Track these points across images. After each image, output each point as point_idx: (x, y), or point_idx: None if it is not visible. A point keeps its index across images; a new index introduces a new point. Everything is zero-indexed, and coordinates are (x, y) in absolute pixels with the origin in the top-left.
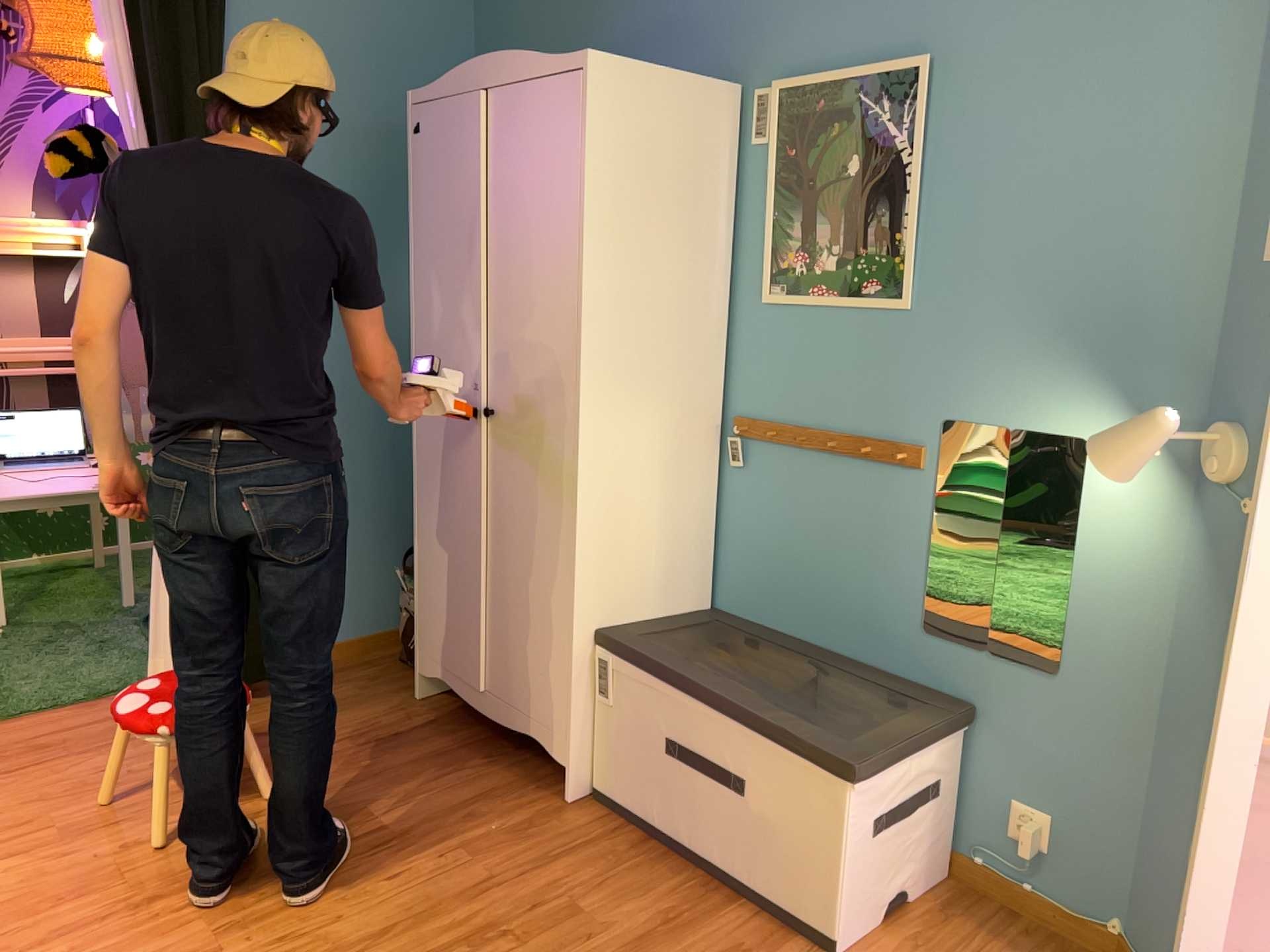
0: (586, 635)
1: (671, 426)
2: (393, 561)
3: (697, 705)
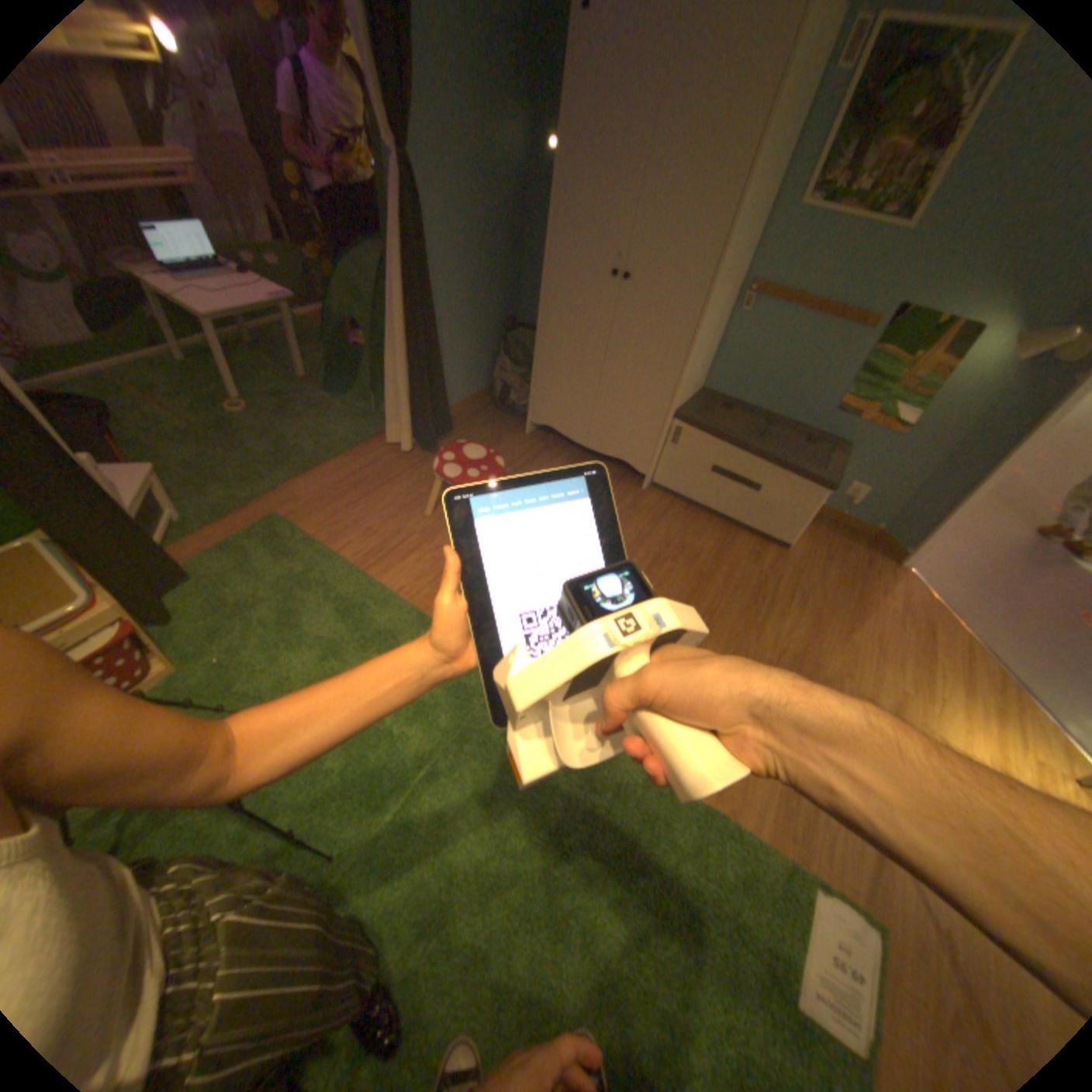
0: (674, 415)
1: (730, 290)
2: (485, 350)
3: (744, 453)
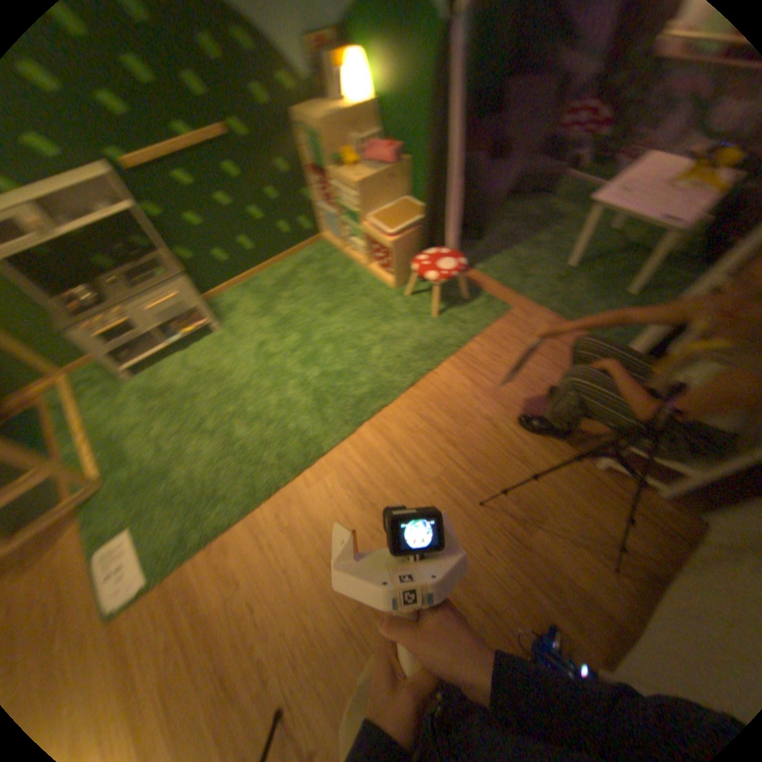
0: None
1: None
2: None
3: None
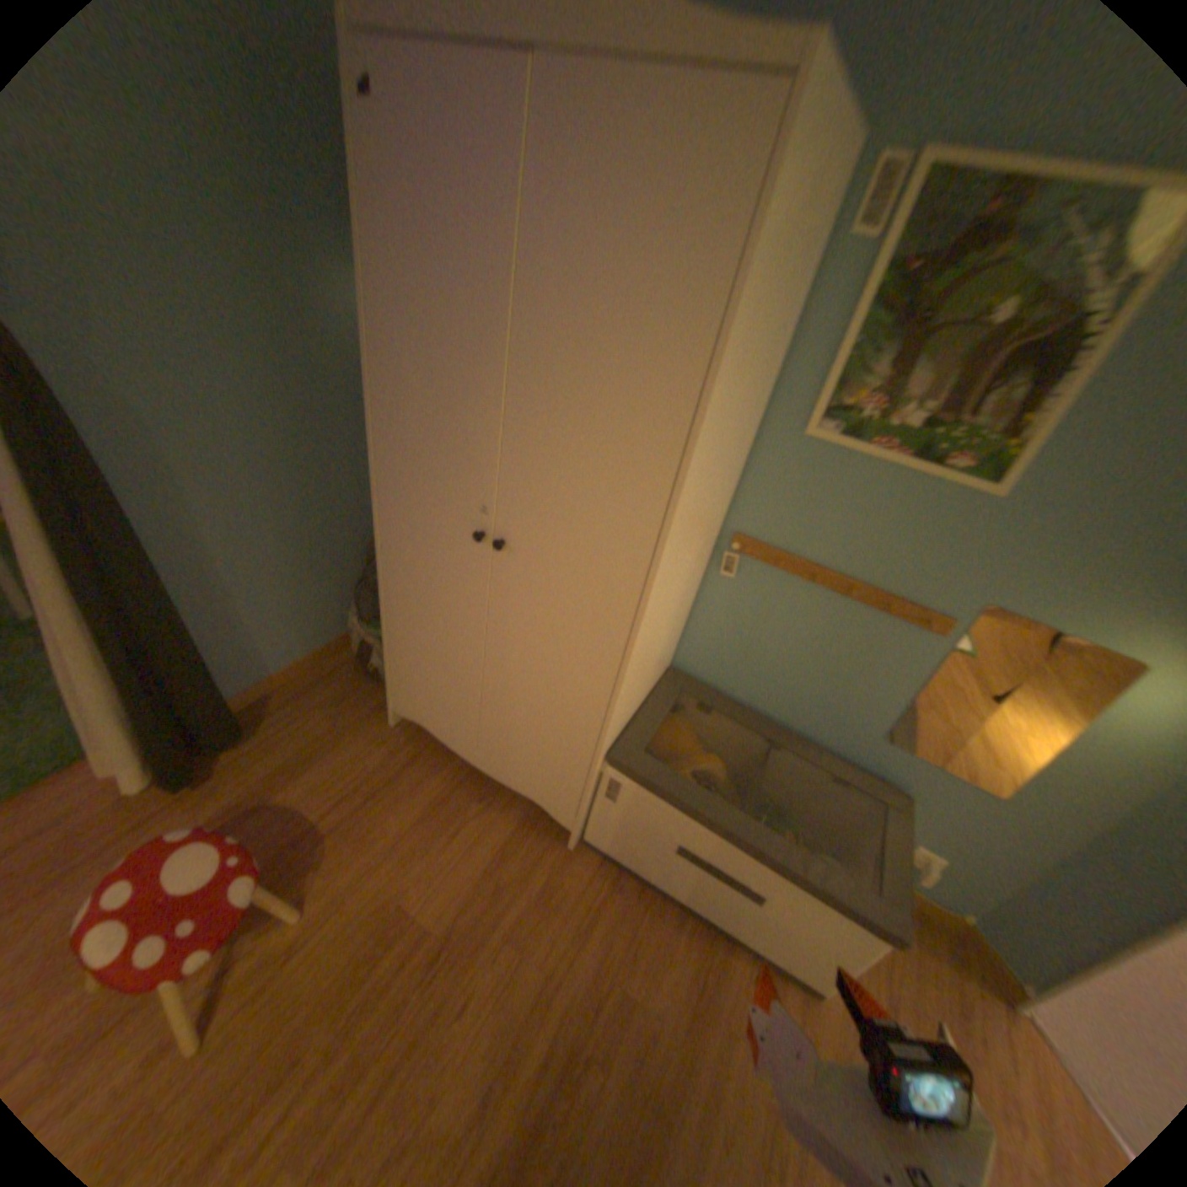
0: (610, 759)
1: (697, 561)
2: (337, 585)
3: (733, 841)
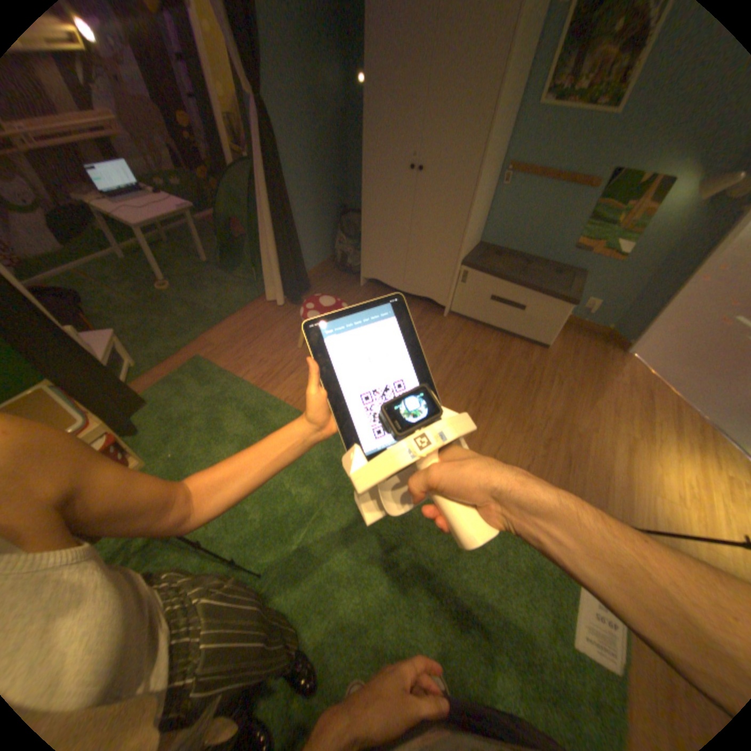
0: (462, 263)
1: (494, 171)
2: (327, 230)
3: (512, 285)
